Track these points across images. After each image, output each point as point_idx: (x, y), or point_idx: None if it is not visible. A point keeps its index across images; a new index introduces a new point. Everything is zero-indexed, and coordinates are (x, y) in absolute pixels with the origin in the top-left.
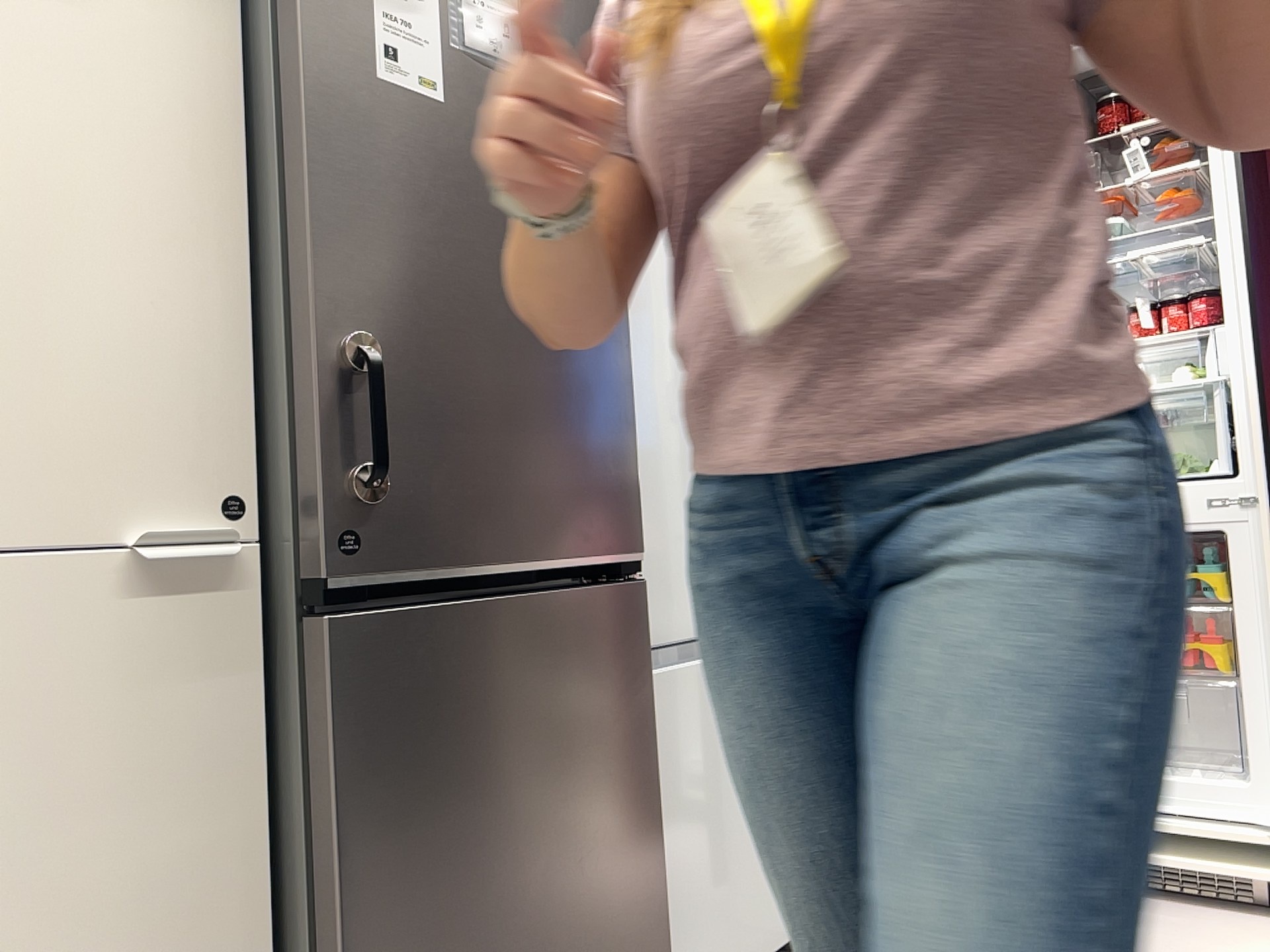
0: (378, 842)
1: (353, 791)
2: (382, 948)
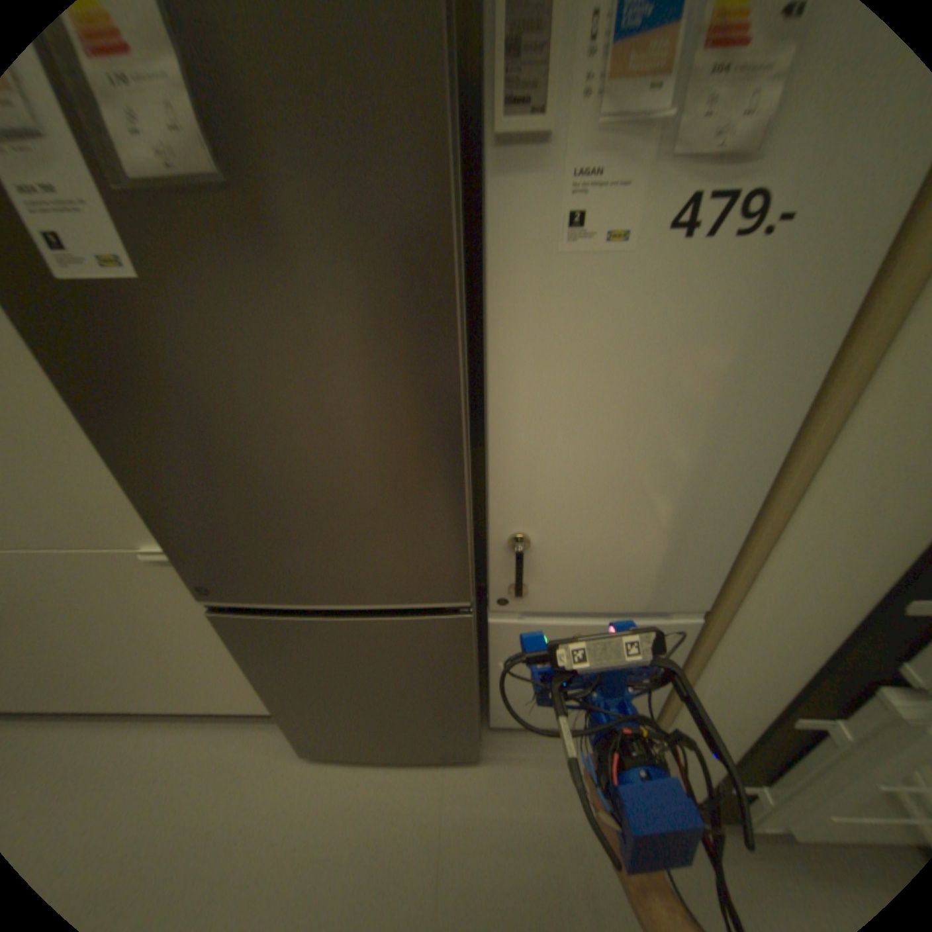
0: (266, 678)
1: (247, 663)
2: (279, 701)
